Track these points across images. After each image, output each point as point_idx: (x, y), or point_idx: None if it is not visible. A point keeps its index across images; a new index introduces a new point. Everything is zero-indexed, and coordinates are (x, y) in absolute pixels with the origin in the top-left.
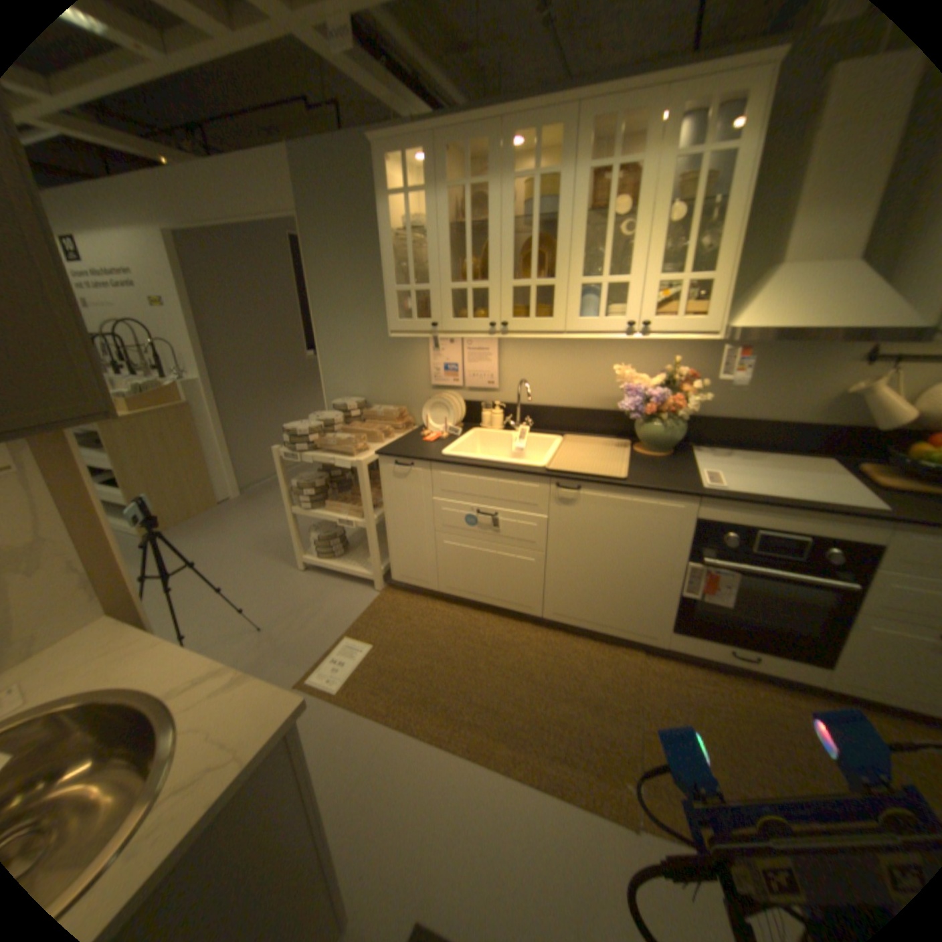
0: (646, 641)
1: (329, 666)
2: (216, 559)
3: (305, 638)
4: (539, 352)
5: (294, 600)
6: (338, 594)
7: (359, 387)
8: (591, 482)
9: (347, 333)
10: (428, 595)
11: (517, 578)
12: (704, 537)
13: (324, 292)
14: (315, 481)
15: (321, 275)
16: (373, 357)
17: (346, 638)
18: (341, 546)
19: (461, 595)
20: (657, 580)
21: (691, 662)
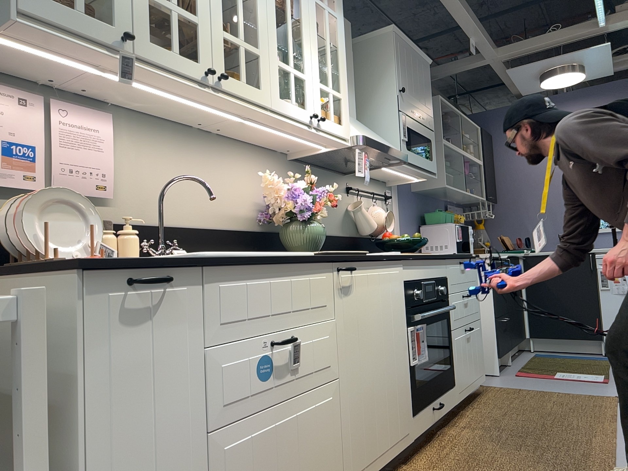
0: (404, 442)
1: None
2: None
3: None
4: (164, 150)
5: None
6: None
7: None
8: (360, 257)
9: None
10: None
11: (318, 444)
12: (408, 297)
13: None
14: None
15: None
16: None
17: None
18: None
19: None
20: (400, 358)
21: (412, 450)
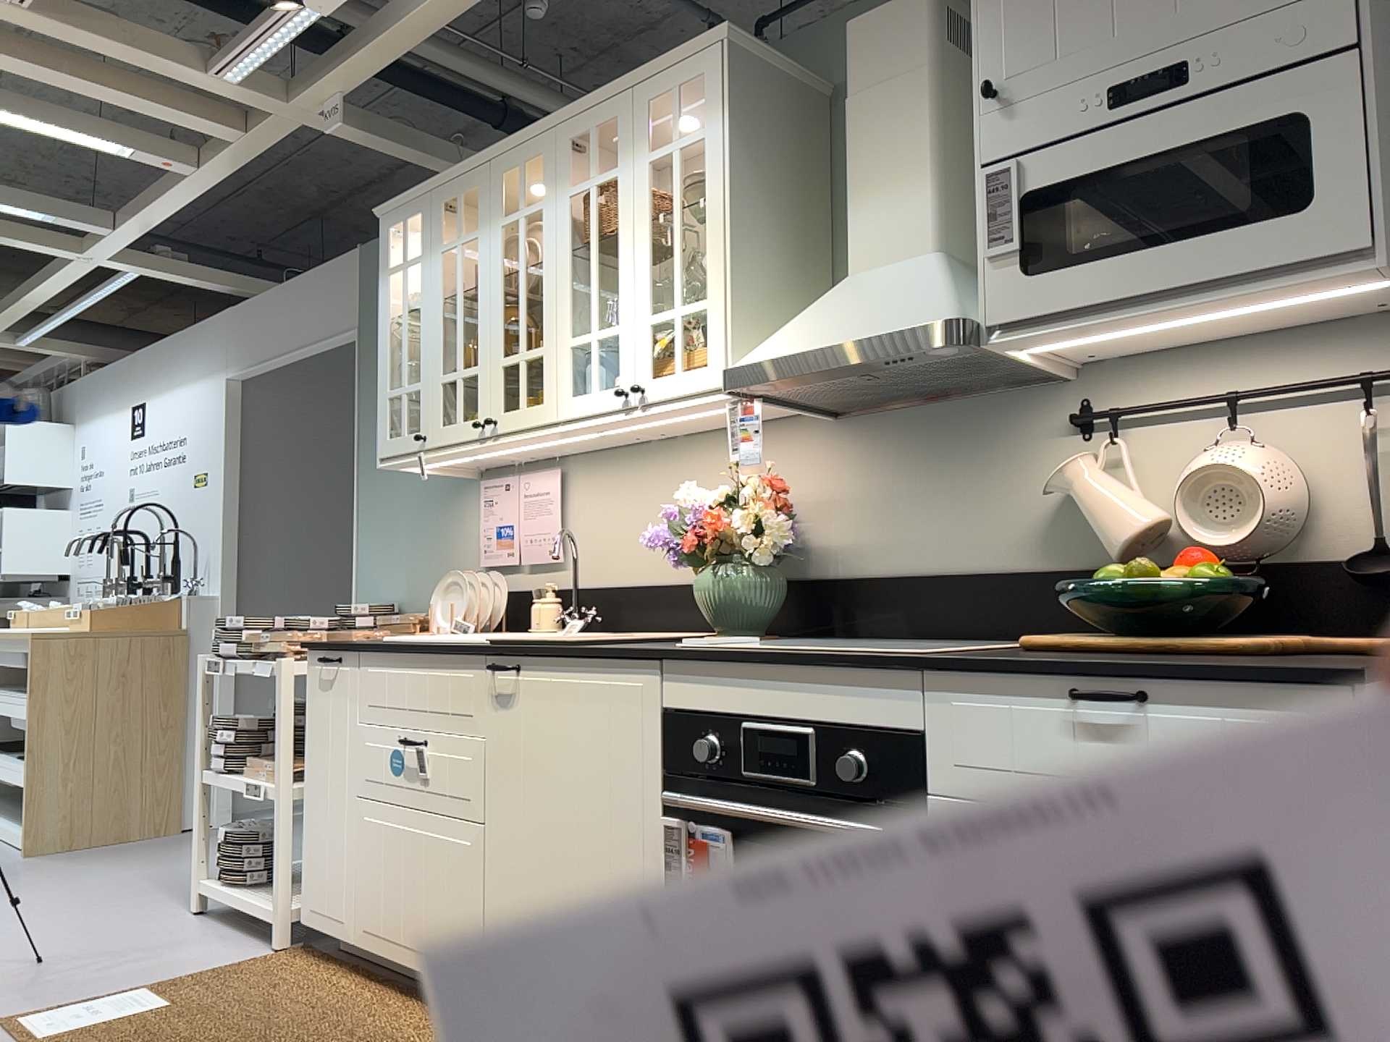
0: None
1: (78, 1010)
2: (97, 883)
3: (92, 978)
4: (615, 486)
5: (138, 939)
6: (213, 942)
7: (396, 581)
8: (524, 650)
9: (393, 491)
10: (353, 965)
11: (448, 889)
12: (674, 748)
13: (374, 431)
14: (252, 718)
15: (375, 407)
16: (417, 526)
17: (148, 988)
18: (268, 861)
19: (380, 946)
20: (625, 867)
21: None
